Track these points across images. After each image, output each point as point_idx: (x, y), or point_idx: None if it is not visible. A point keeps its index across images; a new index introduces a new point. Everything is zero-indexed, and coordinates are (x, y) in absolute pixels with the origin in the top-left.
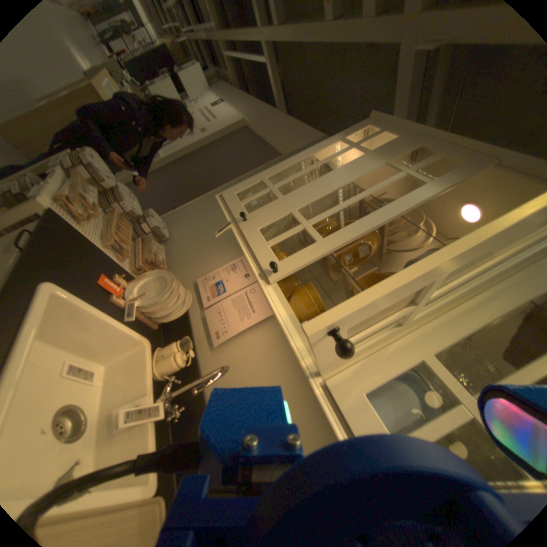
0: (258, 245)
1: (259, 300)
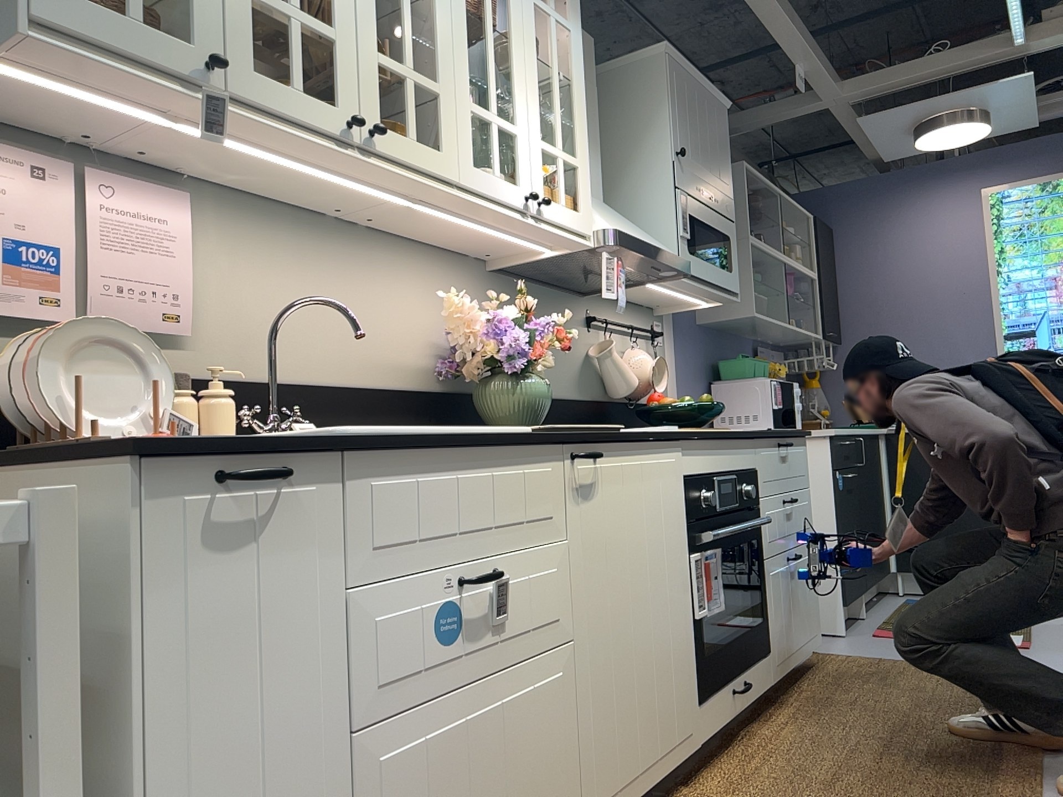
0: (283, 99)
1: (134, 194)
